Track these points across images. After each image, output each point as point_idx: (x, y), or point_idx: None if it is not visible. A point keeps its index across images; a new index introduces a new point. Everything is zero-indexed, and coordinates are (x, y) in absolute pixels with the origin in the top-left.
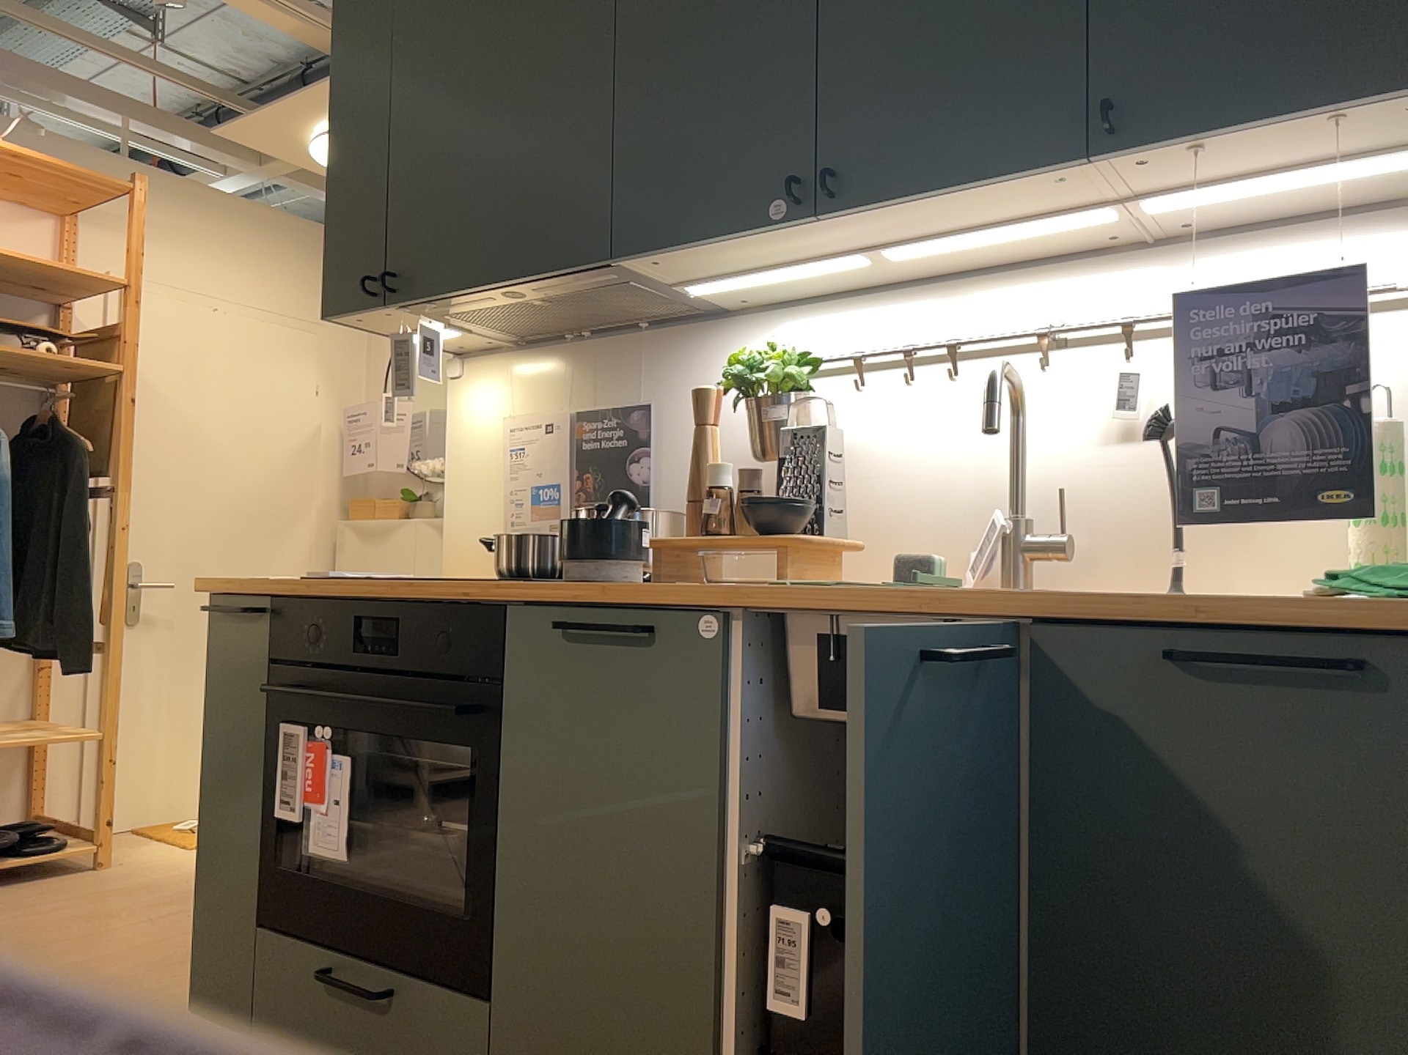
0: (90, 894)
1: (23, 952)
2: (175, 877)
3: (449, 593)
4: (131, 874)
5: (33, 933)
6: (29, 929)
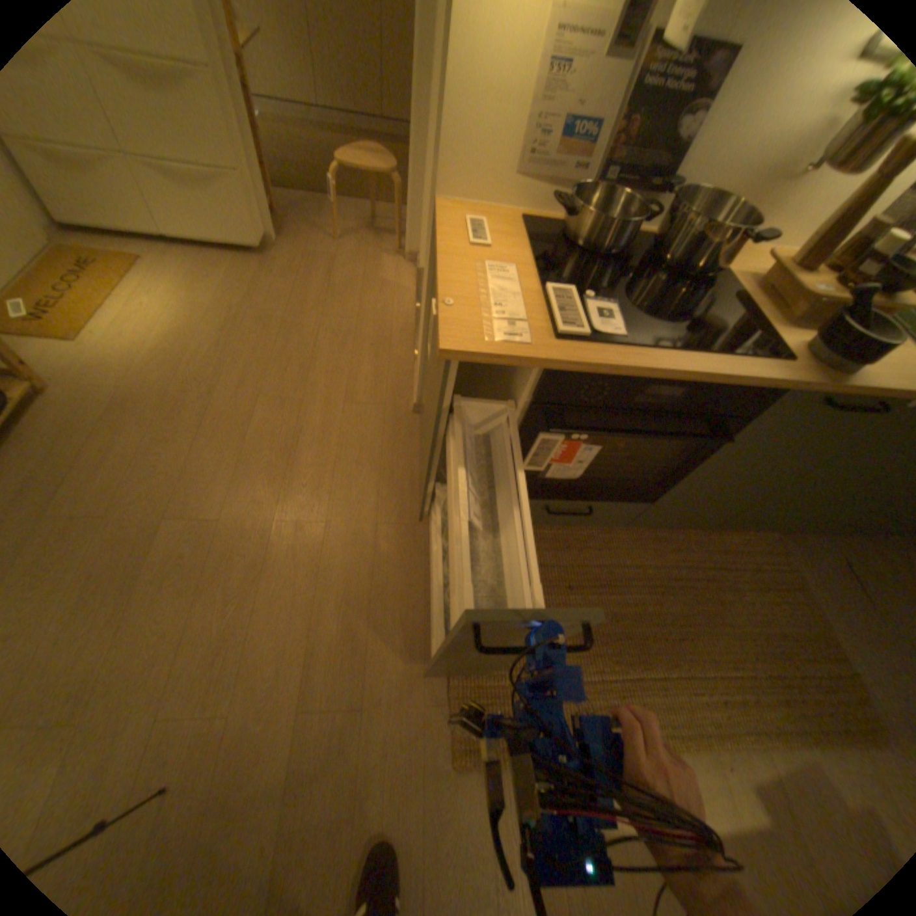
0: (96, 426)
1: (172, 505)
2: (124, 380)
3: (745, 374)
4: (85, 391)
5: (140, 484)
6: (127, 481)
